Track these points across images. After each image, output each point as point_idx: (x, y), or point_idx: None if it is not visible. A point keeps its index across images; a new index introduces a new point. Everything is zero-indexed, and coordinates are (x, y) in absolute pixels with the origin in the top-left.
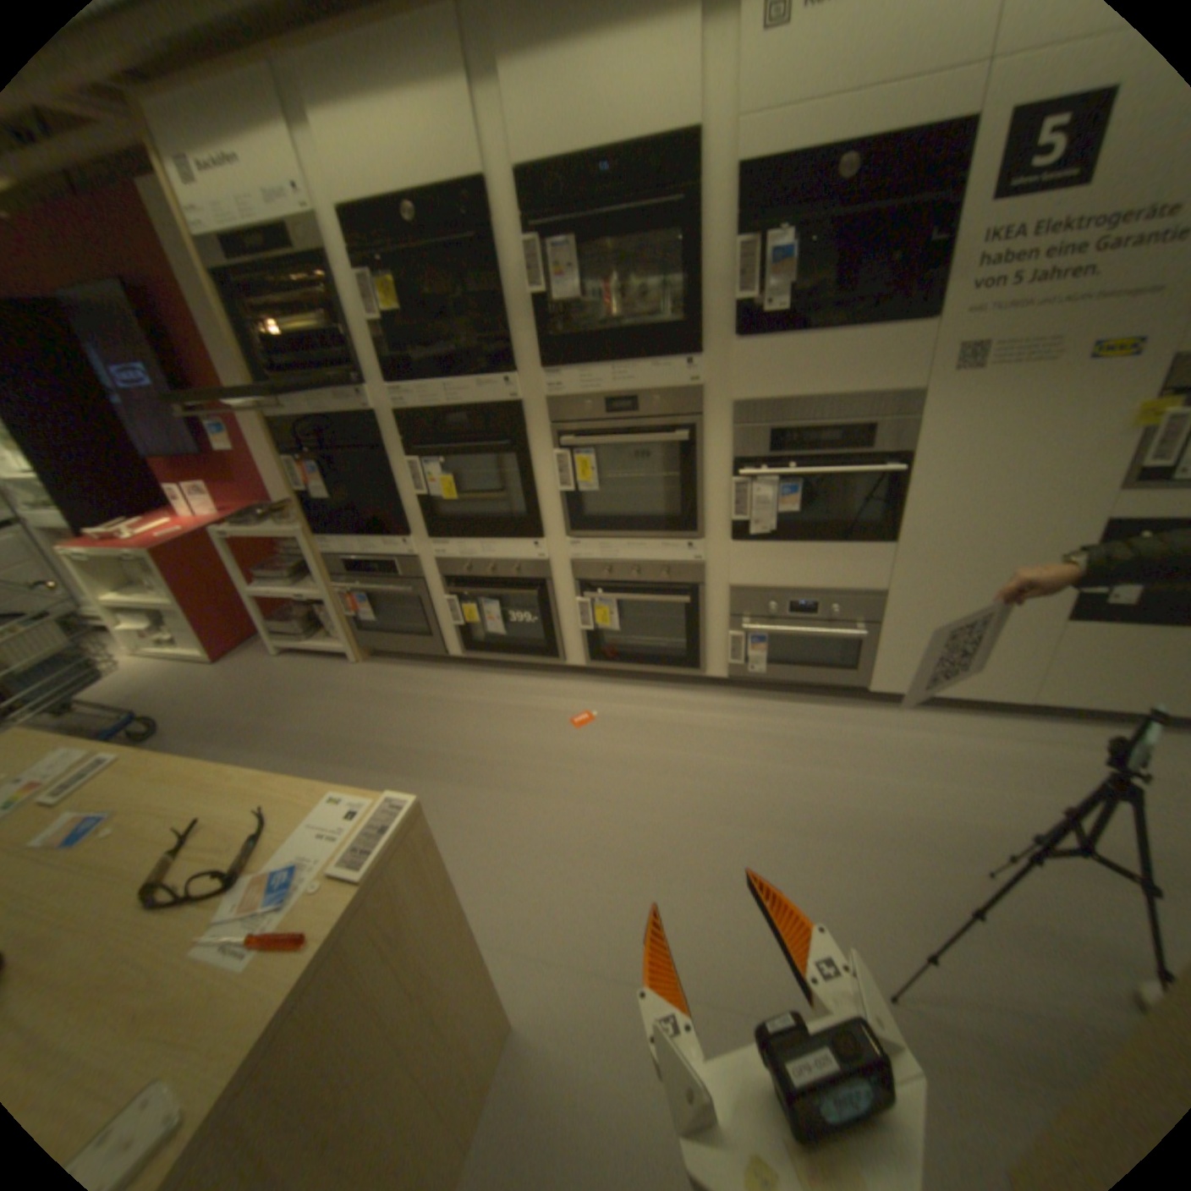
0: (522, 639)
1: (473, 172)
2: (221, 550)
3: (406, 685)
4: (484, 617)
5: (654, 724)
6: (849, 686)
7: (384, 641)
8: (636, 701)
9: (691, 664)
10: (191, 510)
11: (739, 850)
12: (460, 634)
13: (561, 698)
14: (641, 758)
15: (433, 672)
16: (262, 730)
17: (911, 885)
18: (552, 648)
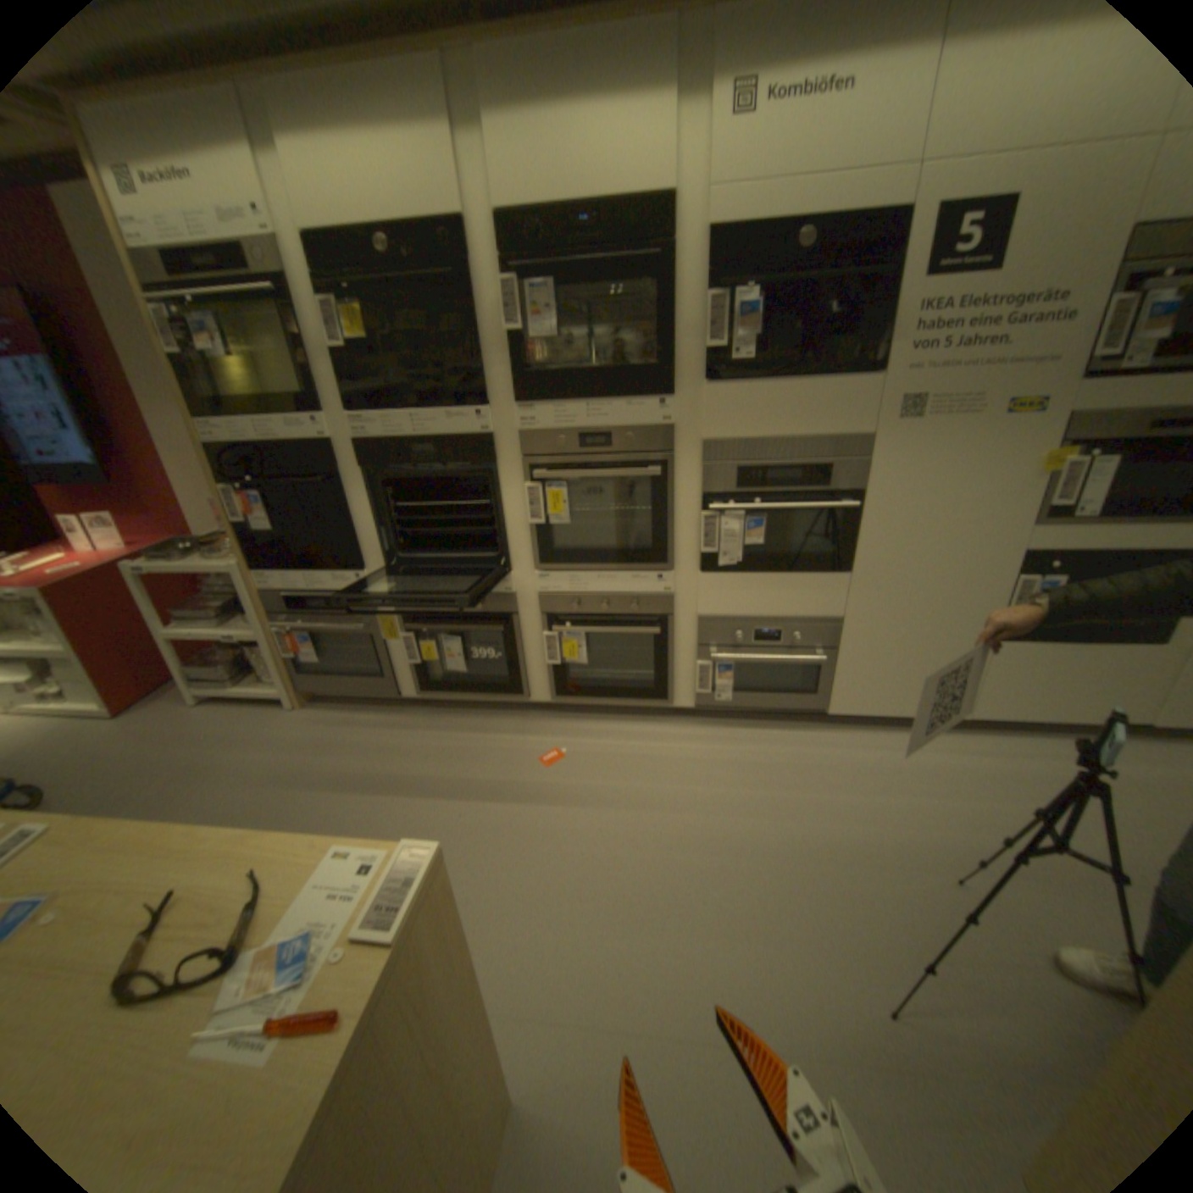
0: (483, 677)
1: (455, 213)
2: (133, 589)
3: (355, 731)
4: (444, 655)
5: (626, 759)
6: (808, 711)
7: (329, 685)
8: (606, 736)
9: (660, 696)
10: (94, 544)
11: (726, 881)
12: (415, 674)
13: (527, 737)
14: (618, 794)
15: (385, 716)
16: (184, 791)
17: (891, 900)
18: (517, 685)
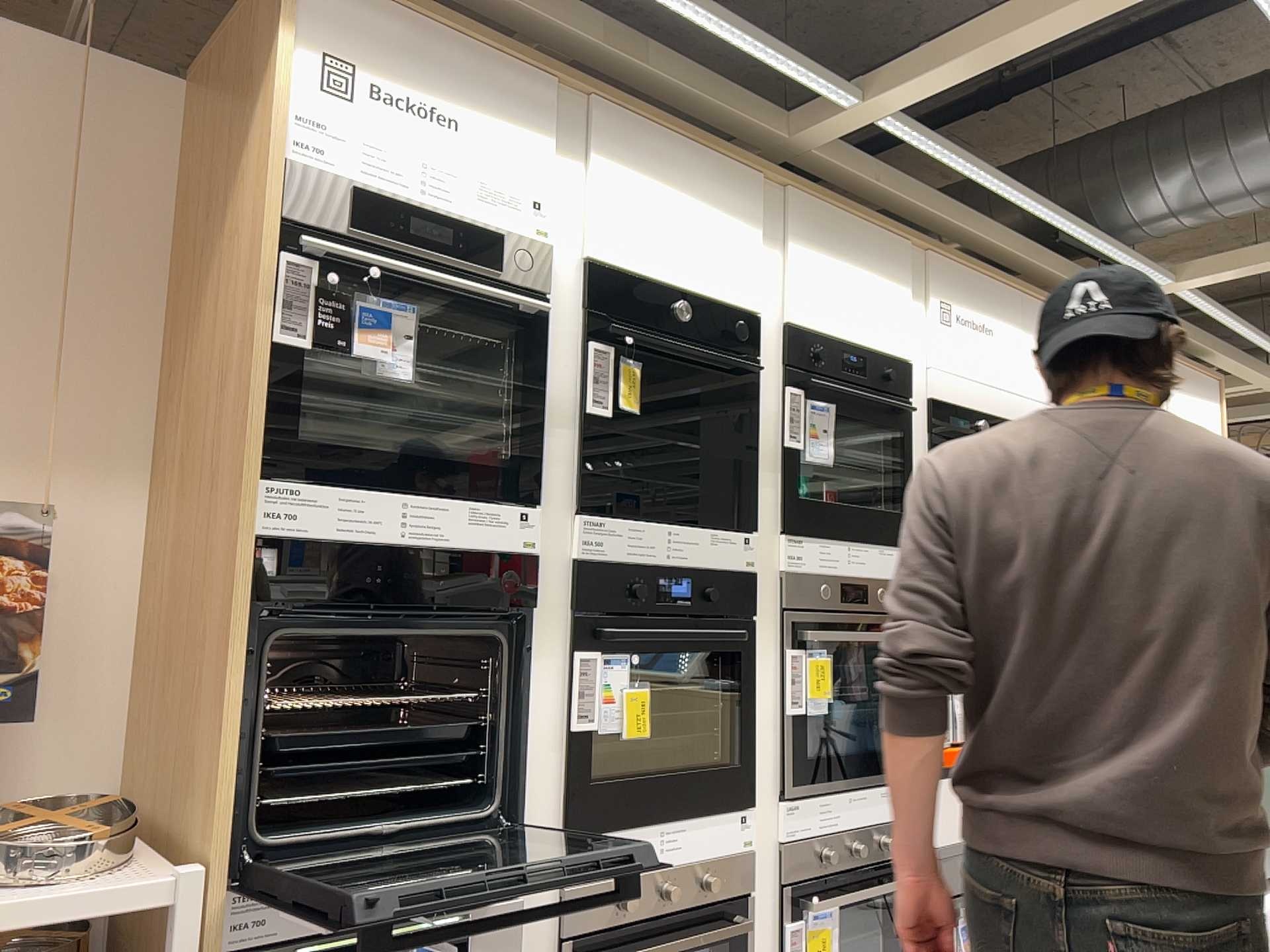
0: None
1: (752, 315)
2: None
3: None
4: None
5: None
6: None
7: None
8: None
9: None
10: None
11: None
12: None
13: None
14: None
15: None
16: None
17: None
18: None
